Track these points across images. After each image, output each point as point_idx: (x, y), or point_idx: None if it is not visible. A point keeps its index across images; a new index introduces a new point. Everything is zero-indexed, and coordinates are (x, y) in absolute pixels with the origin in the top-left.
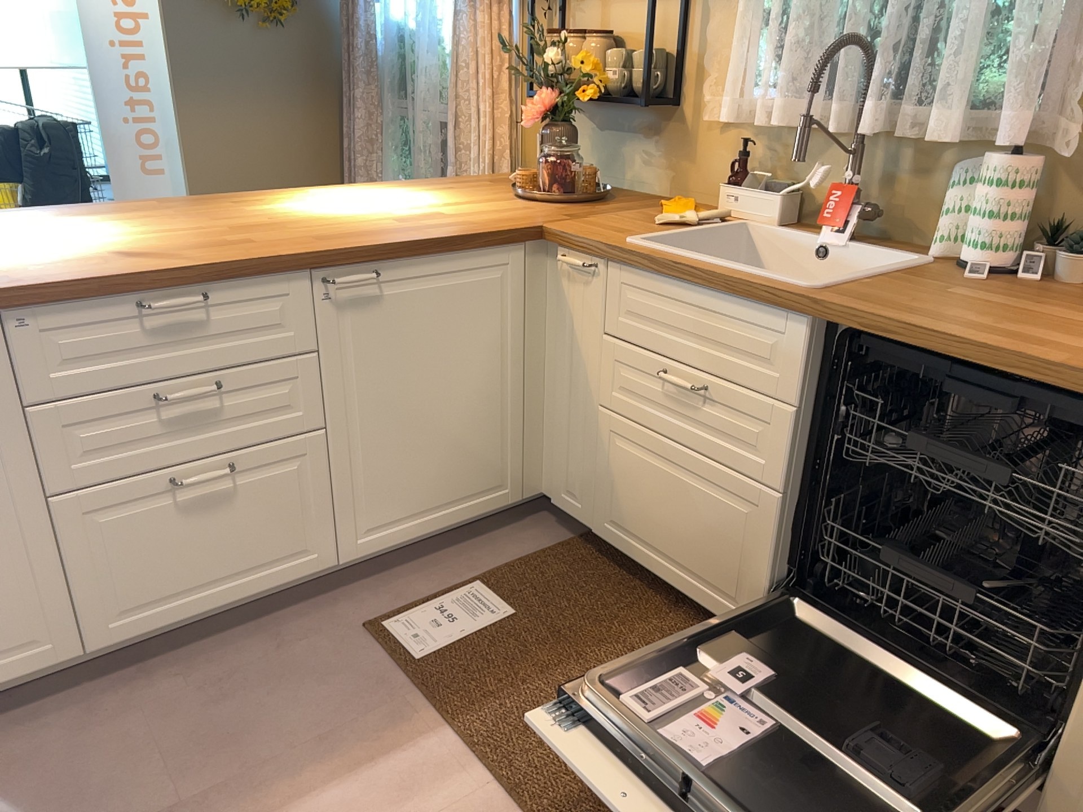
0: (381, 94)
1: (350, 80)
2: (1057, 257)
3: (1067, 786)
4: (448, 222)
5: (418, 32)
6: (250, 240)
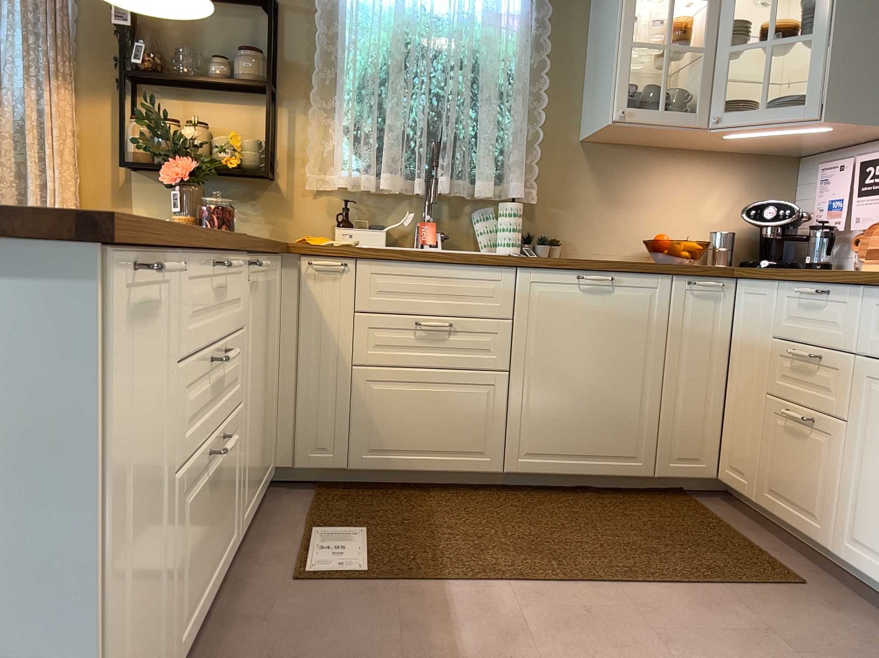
0: None
1: None
2: (535, 247)
3: (666, 446)
4: None
5: None
6: None
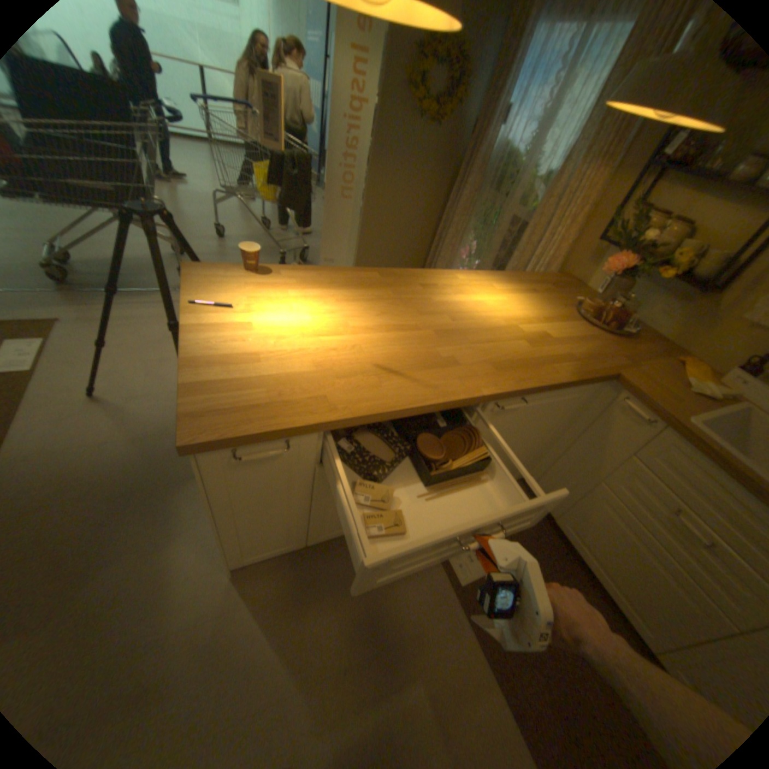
0: (482, 183)
1: (466, 168)
2: None
3: None
4: (561, 354)
5: (524, 153)
6: (454, 360)
